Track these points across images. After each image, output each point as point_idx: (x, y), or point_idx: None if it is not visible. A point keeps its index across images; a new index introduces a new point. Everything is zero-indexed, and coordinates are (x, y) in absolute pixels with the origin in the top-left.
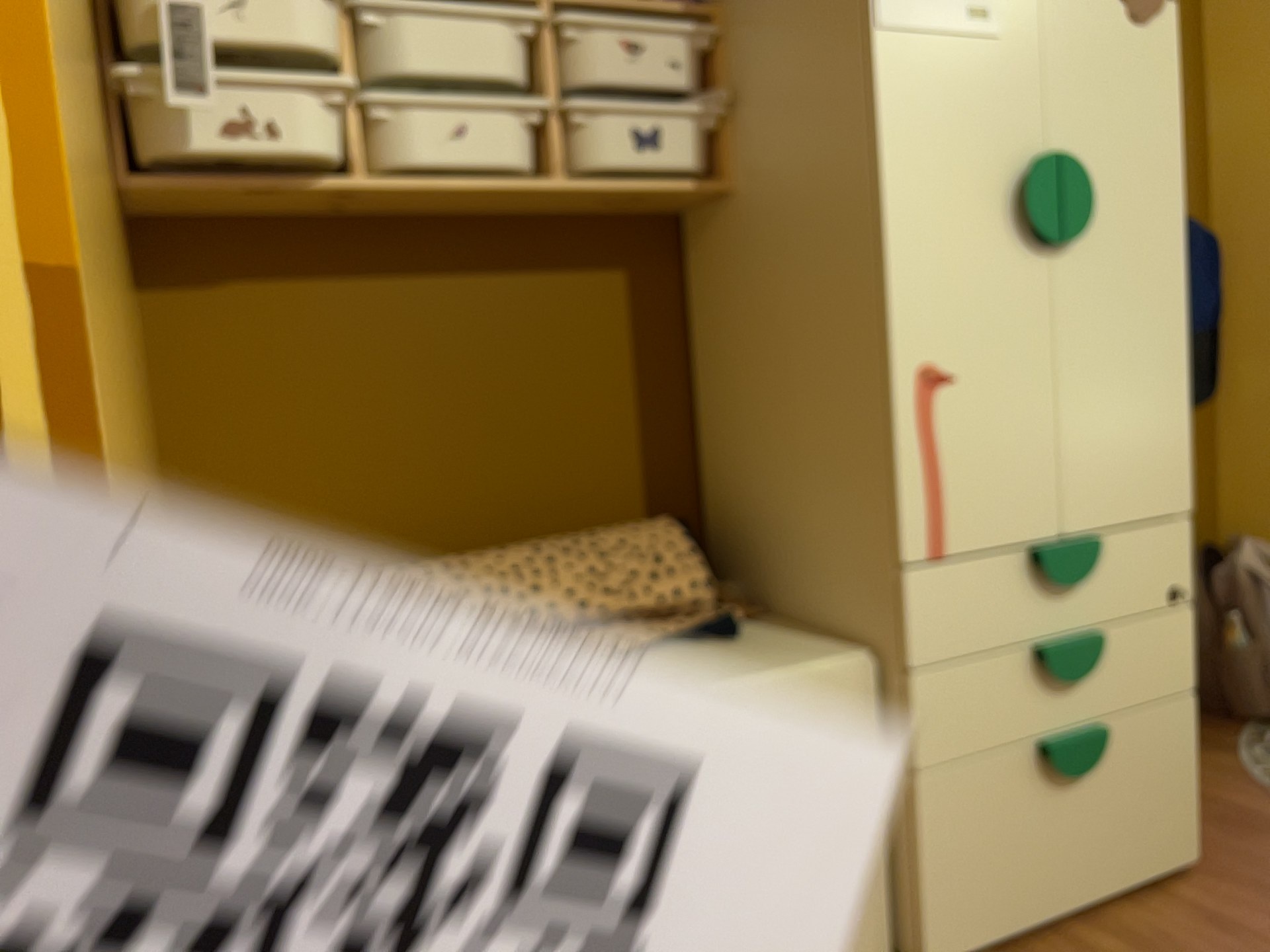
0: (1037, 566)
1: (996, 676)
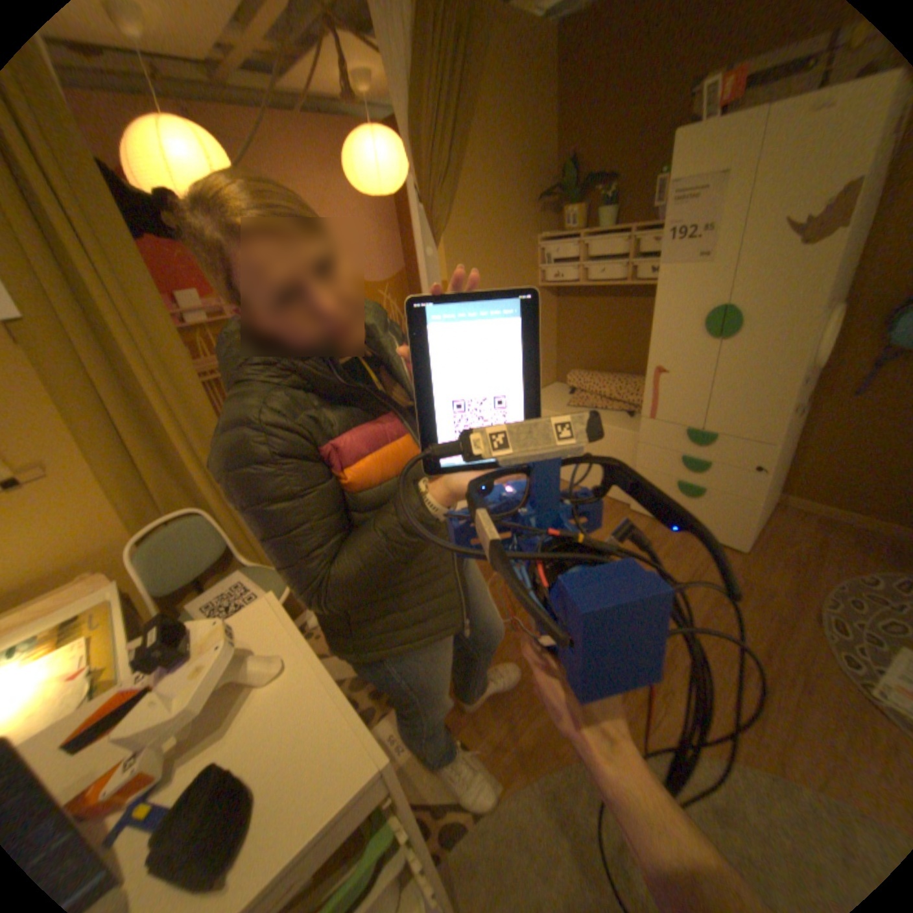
0: (687, 432)
1: (666, 454)
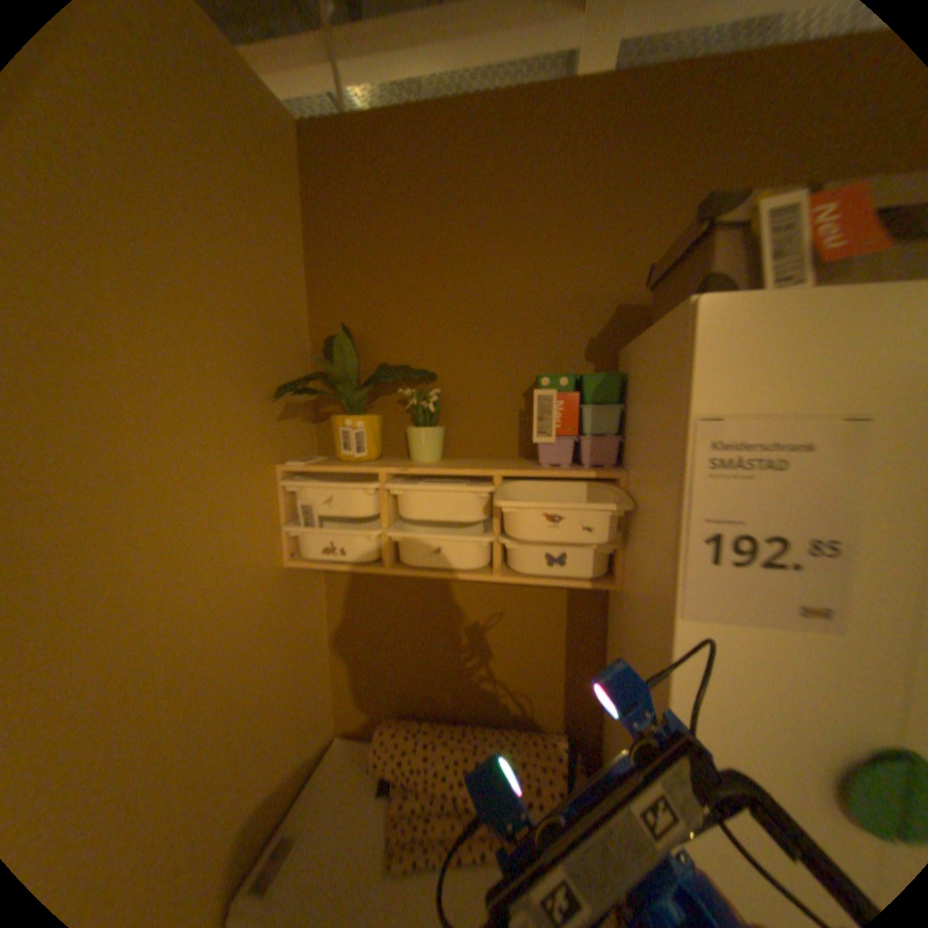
0: None
1: None
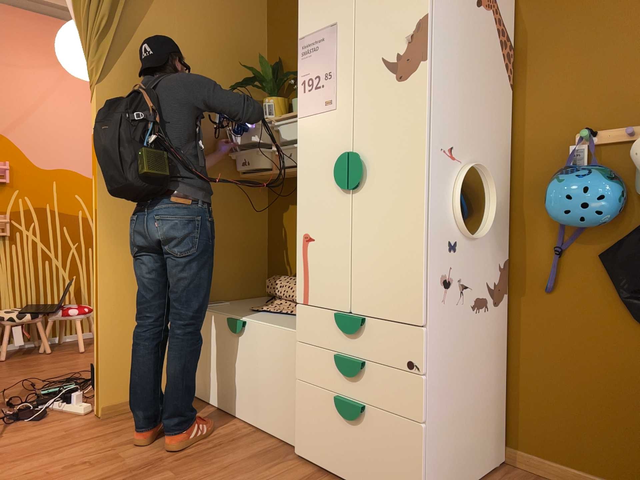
0: (336, 320)
1: (322, 357)
